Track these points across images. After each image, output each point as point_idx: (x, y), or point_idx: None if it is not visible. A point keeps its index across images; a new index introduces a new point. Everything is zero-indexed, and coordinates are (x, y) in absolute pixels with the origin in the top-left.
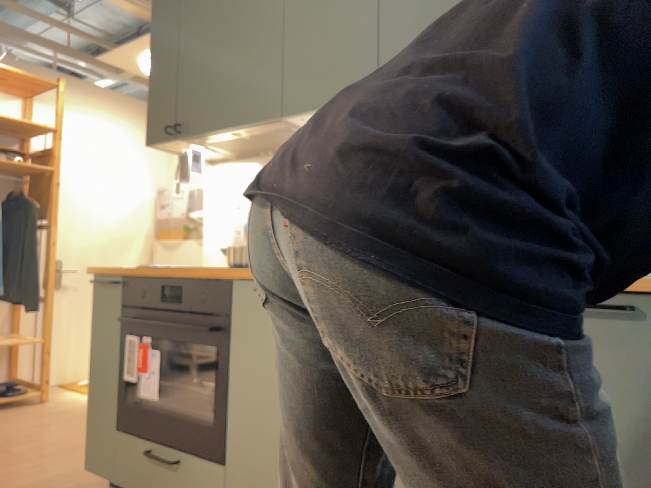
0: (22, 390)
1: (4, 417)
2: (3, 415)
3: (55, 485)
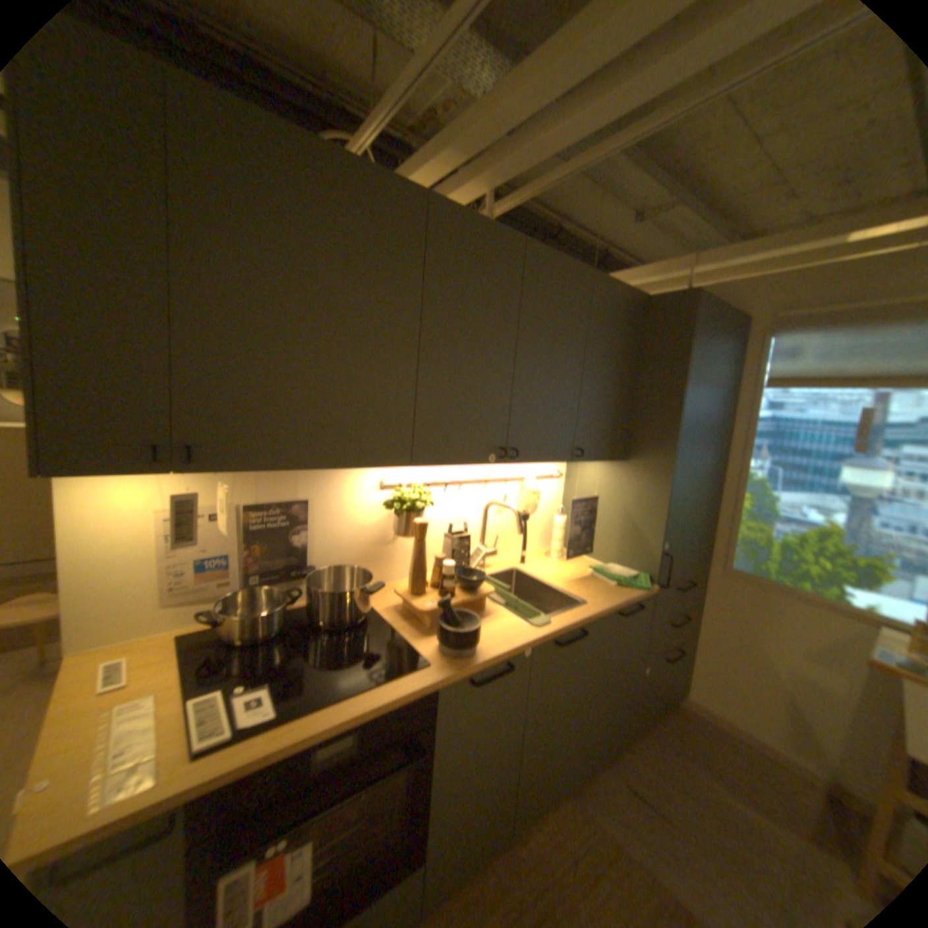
0: None
1: None
2: None
3: None
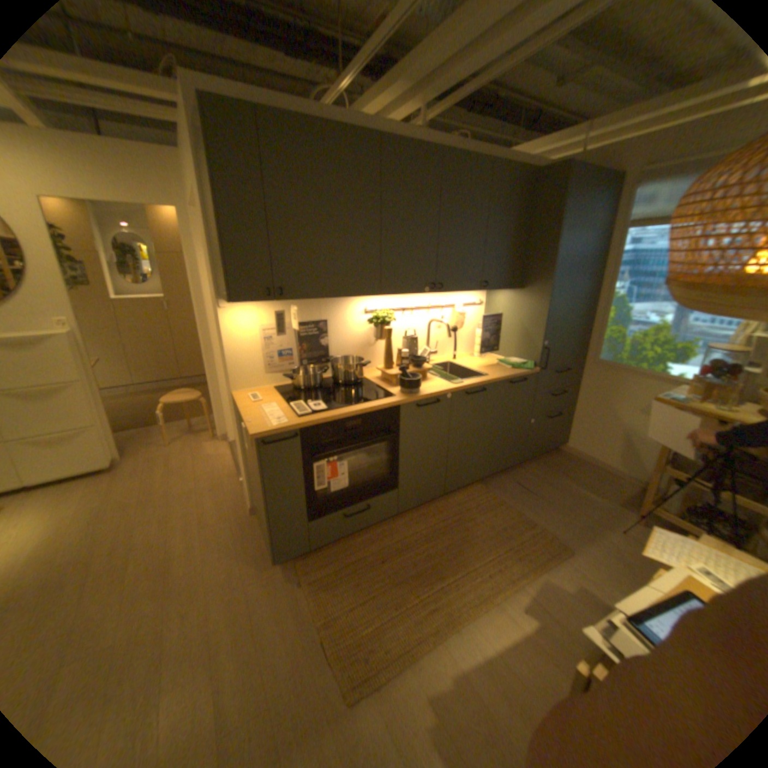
0: None
1: None
2: None
3: (238, 597)
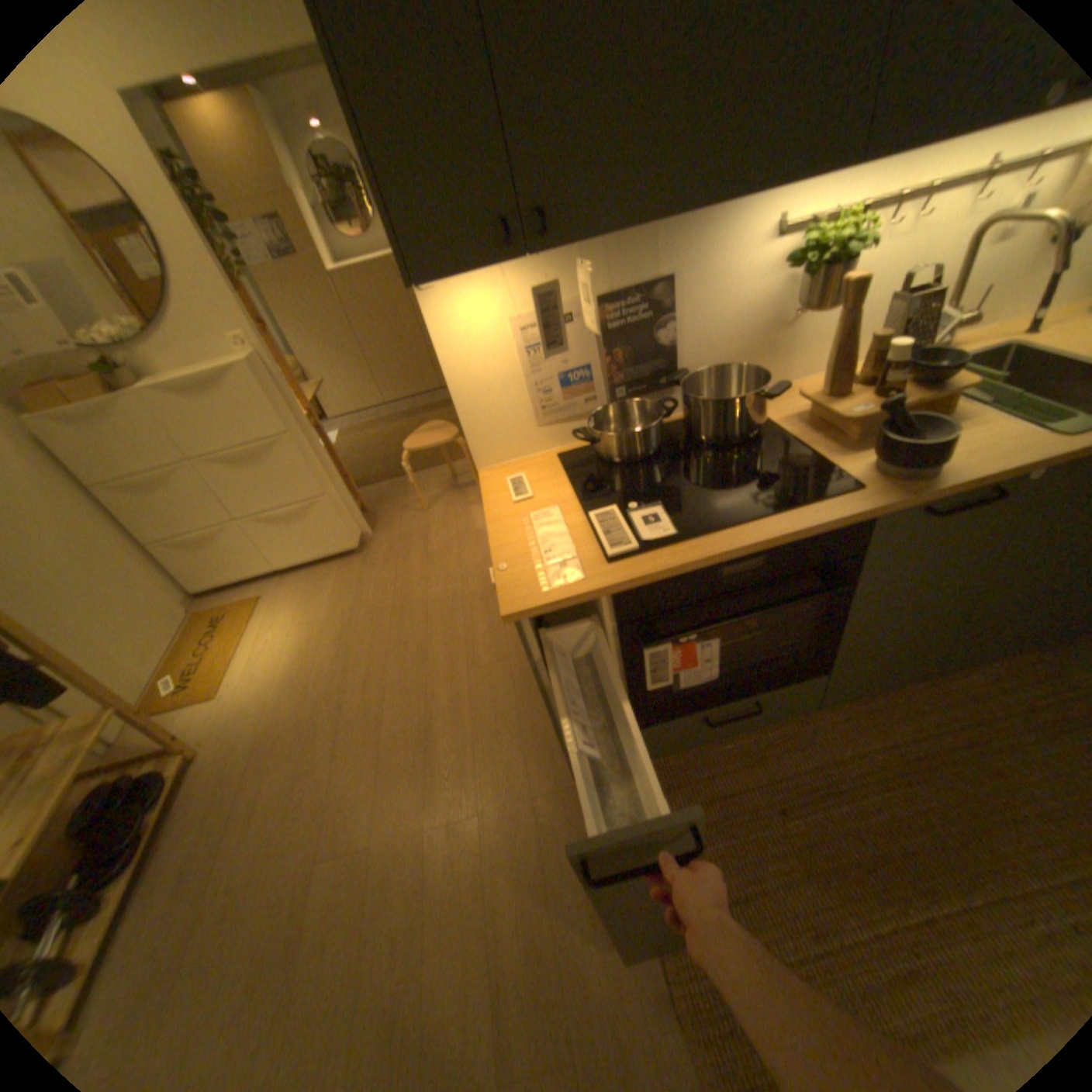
0: (148, 777)
1: (199, 822)
2: (187, 822)
3: (523, 815)
